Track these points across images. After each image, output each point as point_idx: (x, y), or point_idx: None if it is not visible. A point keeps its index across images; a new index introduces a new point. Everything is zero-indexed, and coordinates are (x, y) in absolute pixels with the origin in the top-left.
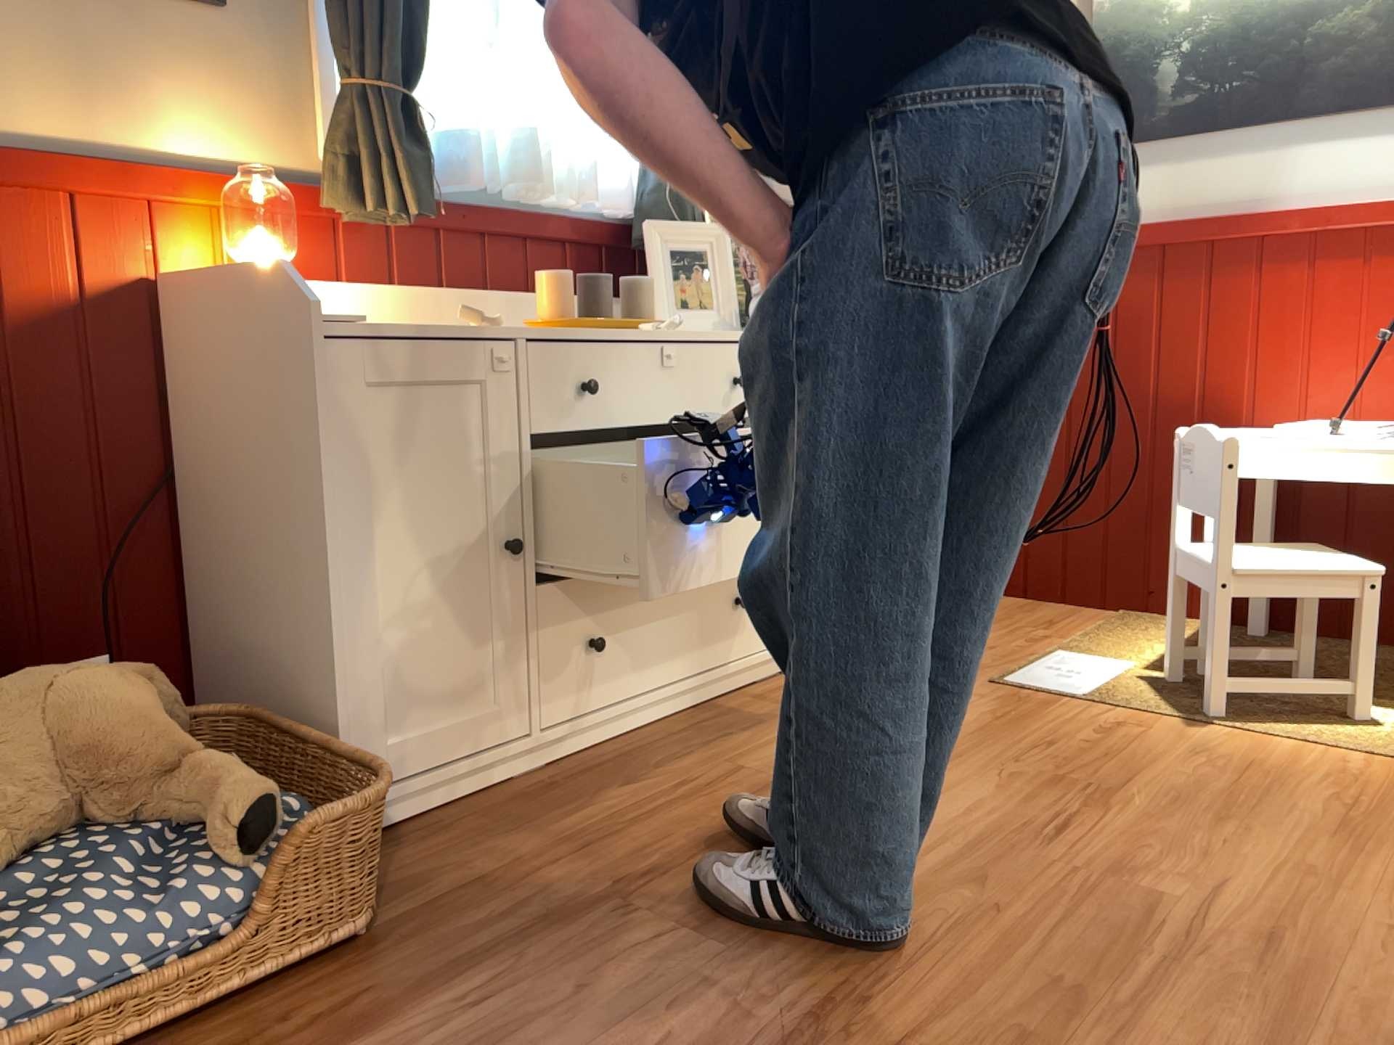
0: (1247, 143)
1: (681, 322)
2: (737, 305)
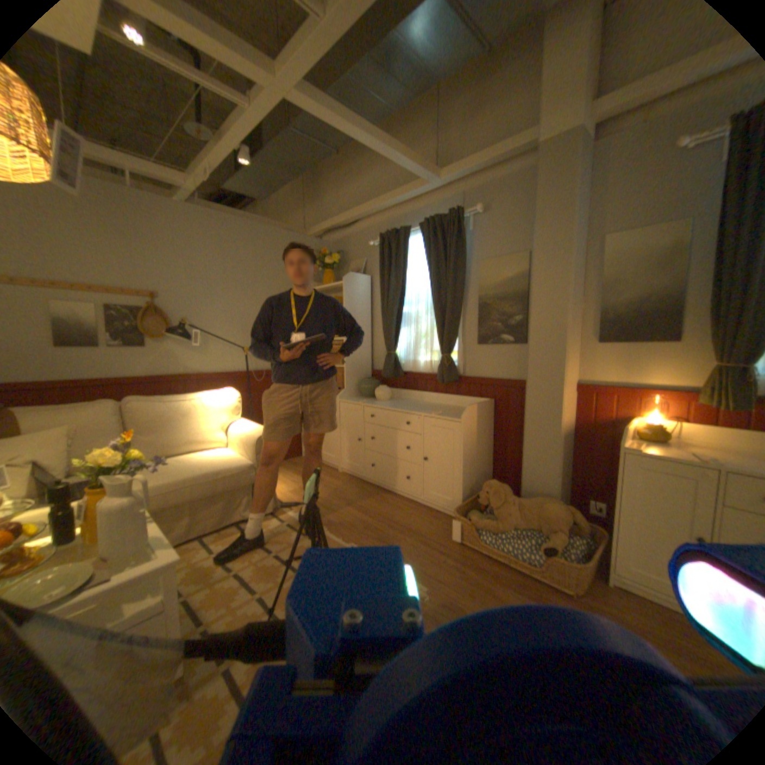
0: None
1: None
2: None
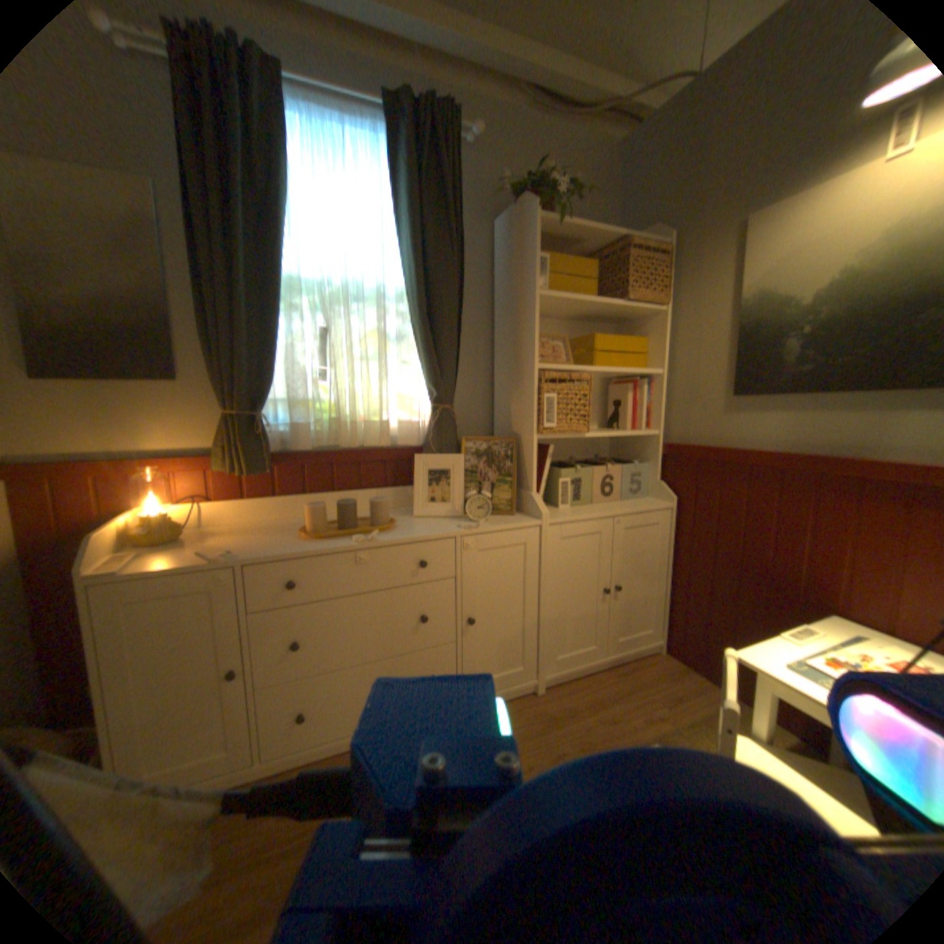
0: (859, 402)
1: (373, 538)
2: (461, 502)
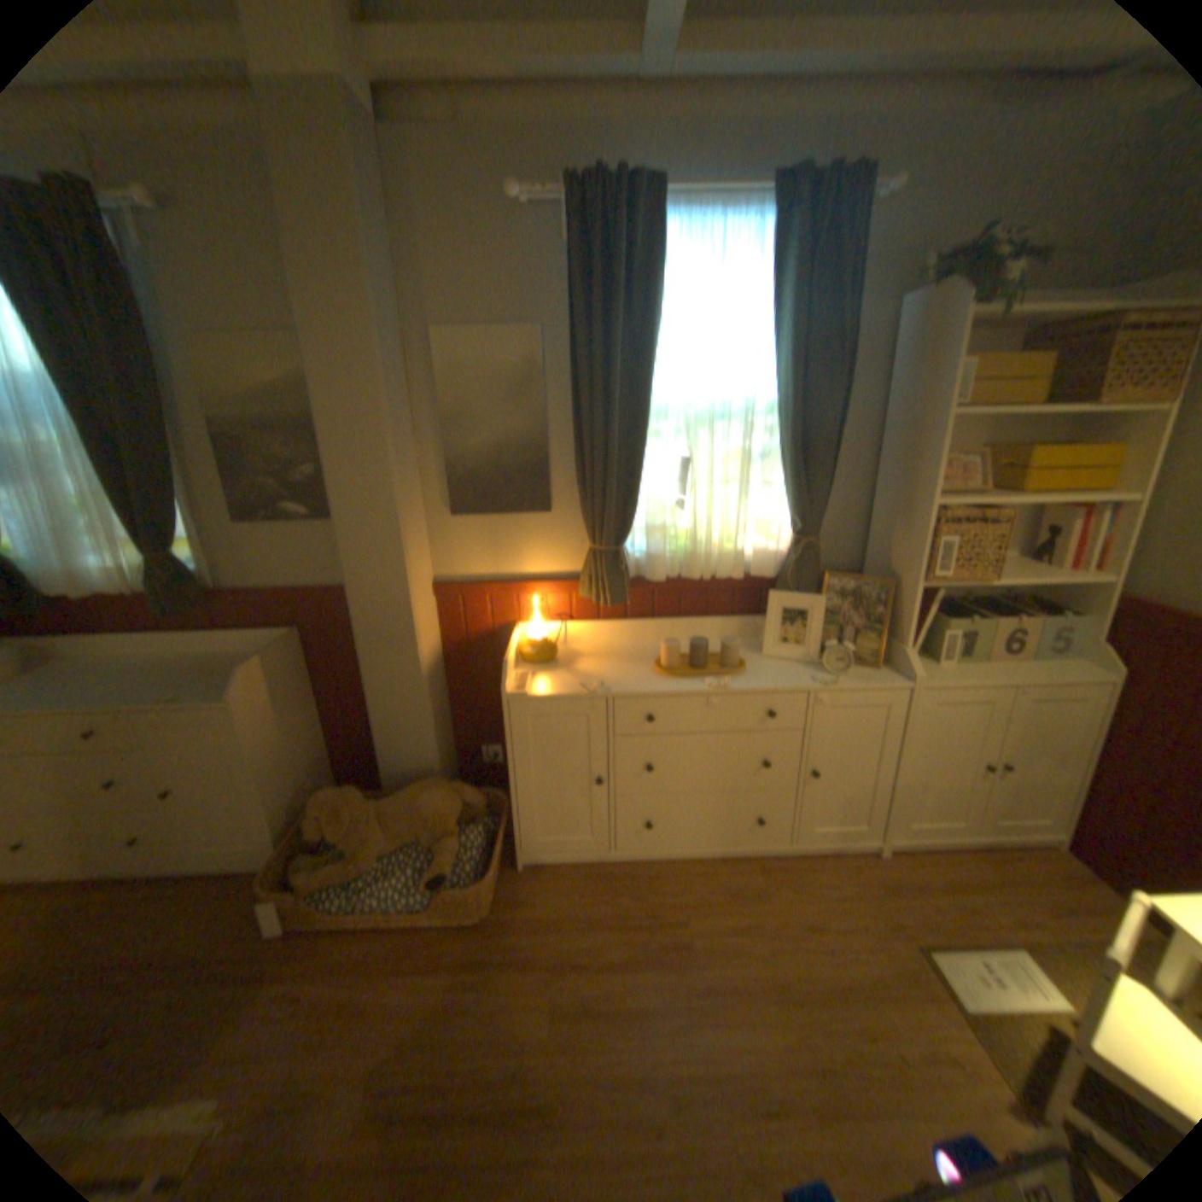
0: None
1: (725, 686)
2: (818, 649)
